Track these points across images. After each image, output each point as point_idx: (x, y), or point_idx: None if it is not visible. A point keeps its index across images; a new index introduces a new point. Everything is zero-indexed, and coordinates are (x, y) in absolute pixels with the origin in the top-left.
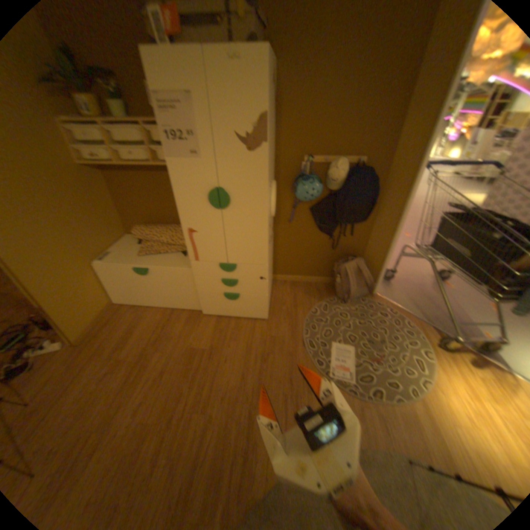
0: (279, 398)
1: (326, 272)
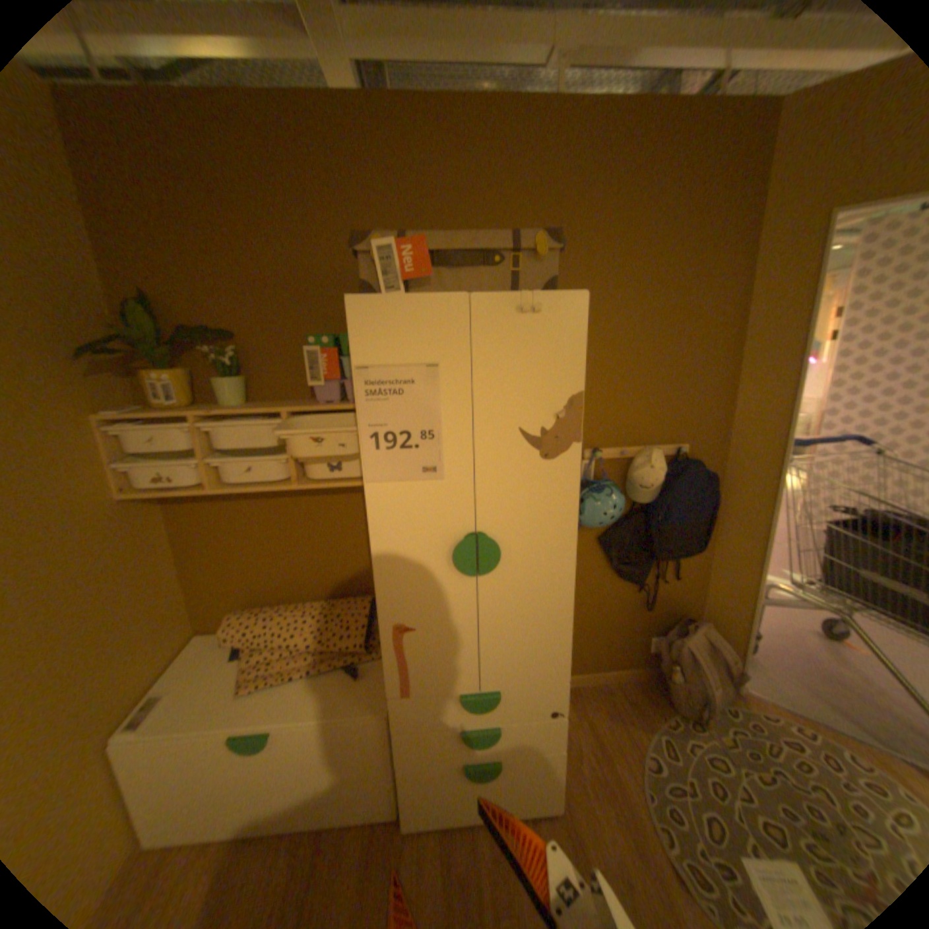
0: None
1: (637, 659)
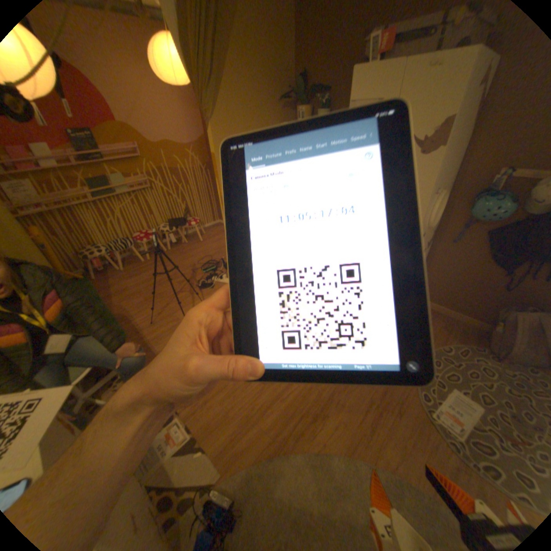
0: (366, 400)
1: (487, 317)
